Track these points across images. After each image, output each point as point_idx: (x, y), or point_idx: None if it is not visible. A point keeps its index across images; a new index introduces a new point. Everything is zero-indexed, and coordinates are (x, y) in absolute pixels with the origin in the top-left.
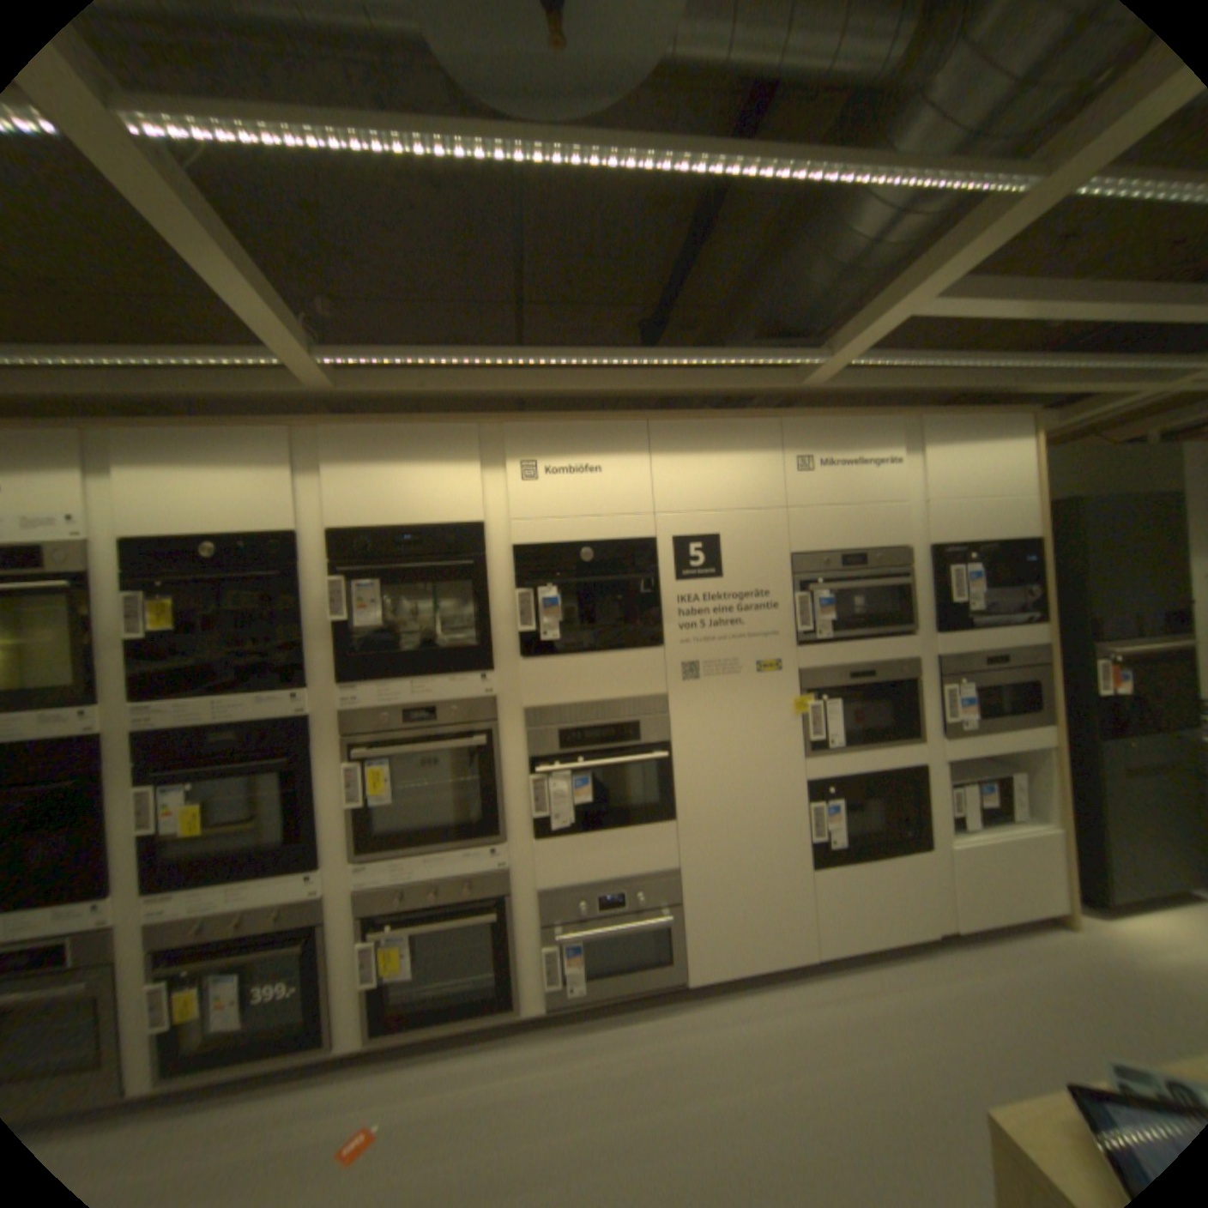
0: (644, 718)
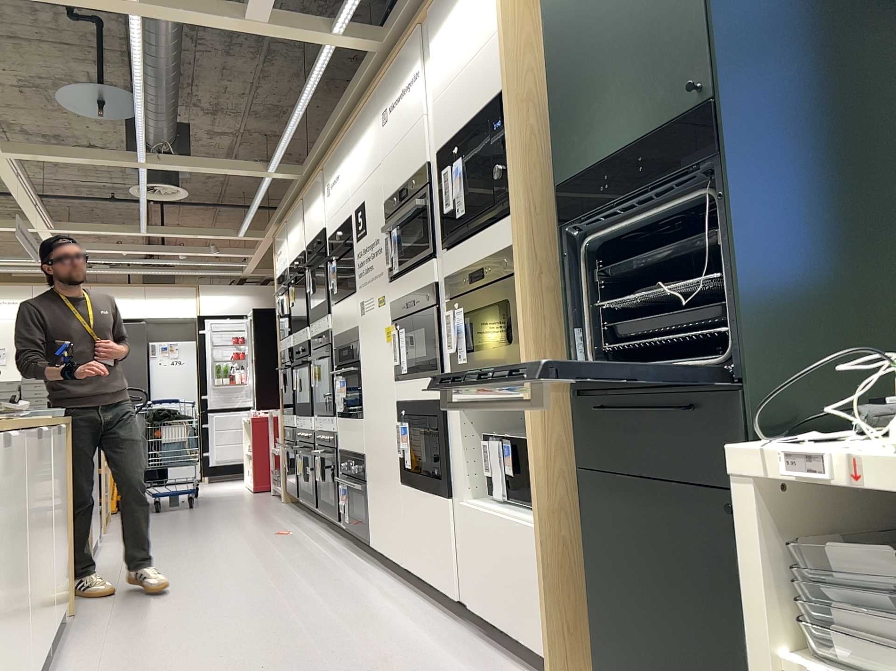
0: (352, 344)
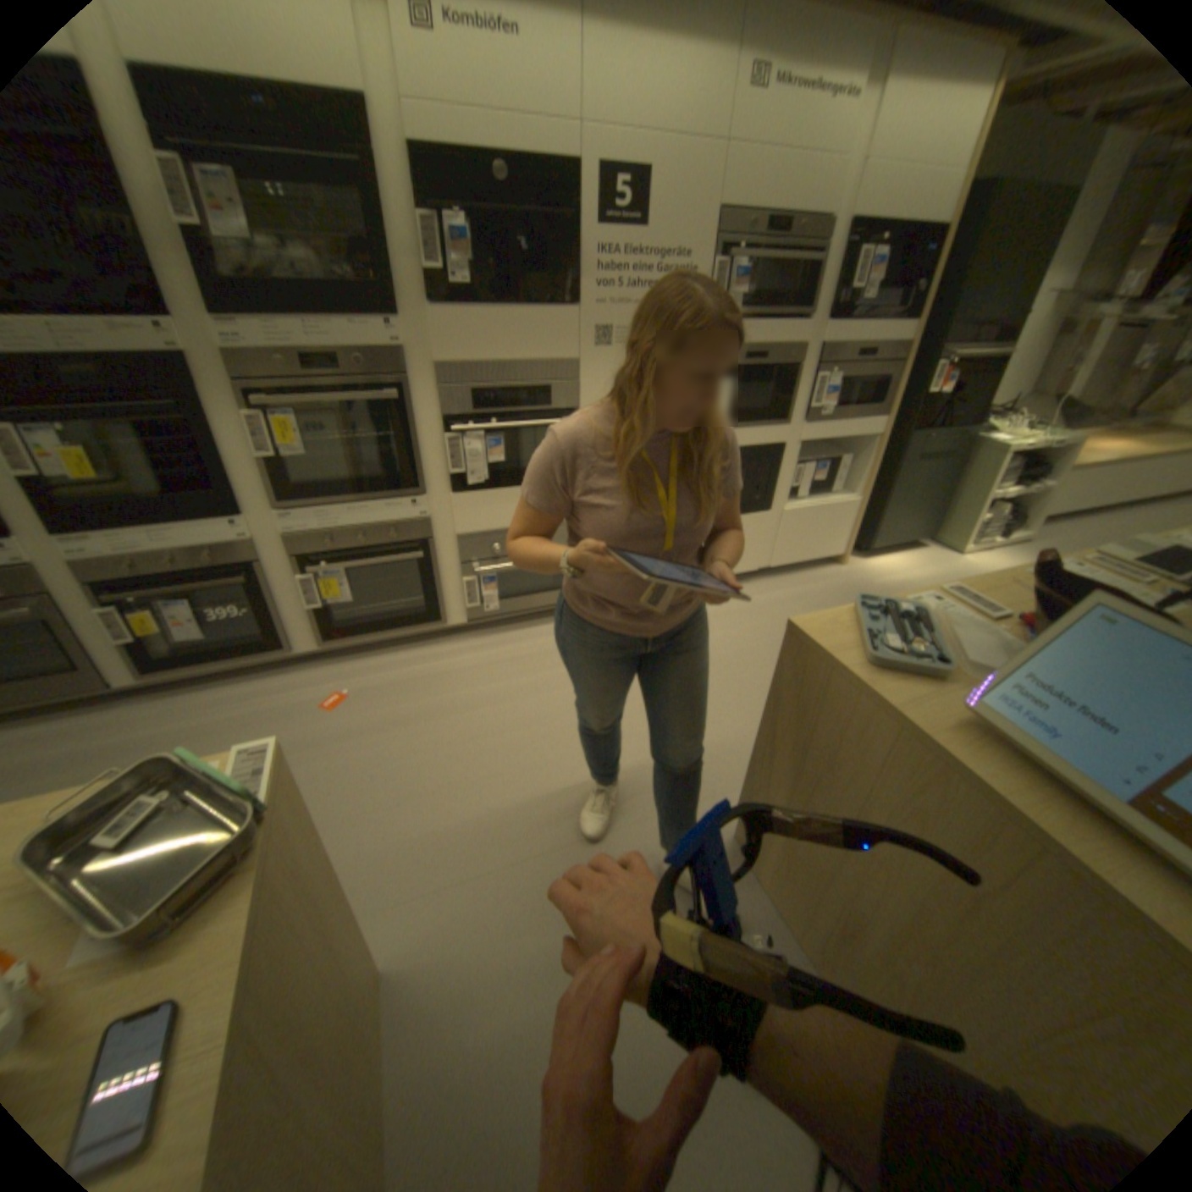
0: (555, 384)
